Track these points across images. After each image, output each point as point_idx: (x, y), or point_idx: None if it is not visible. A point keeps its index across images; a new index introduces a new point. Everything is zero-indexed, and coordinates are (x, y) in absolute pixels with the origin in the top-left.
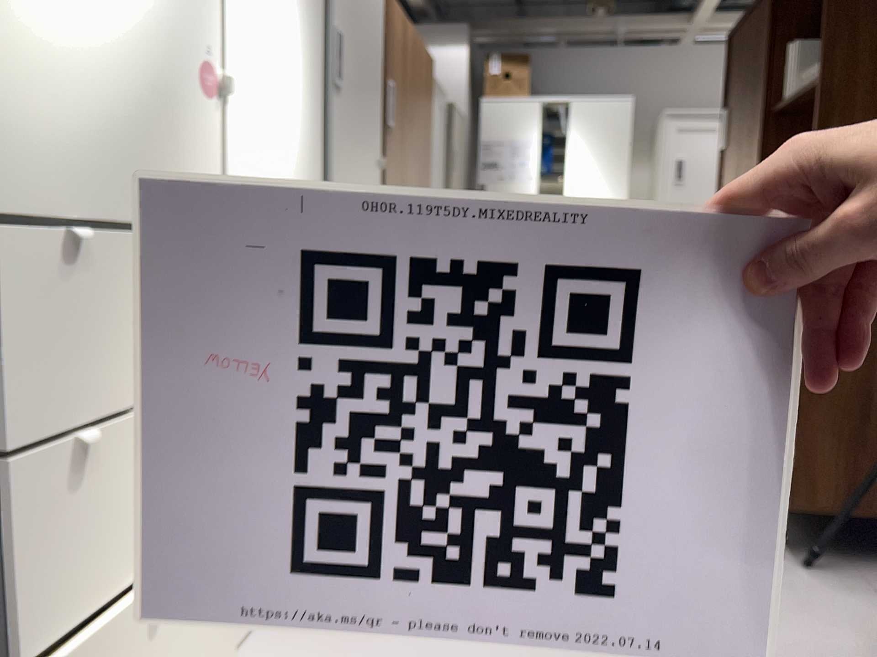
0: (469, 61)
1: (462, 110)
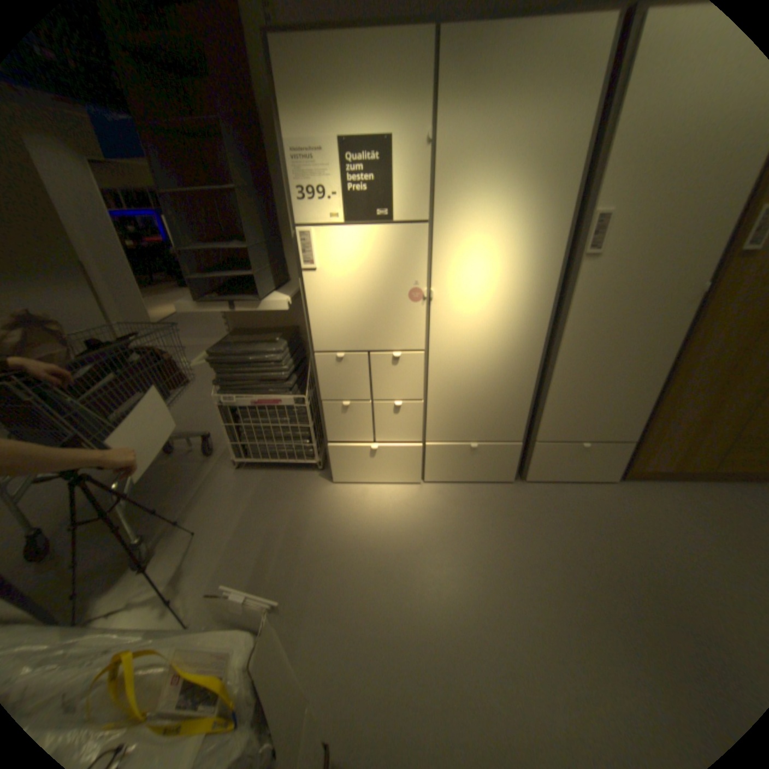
0: None
1: None
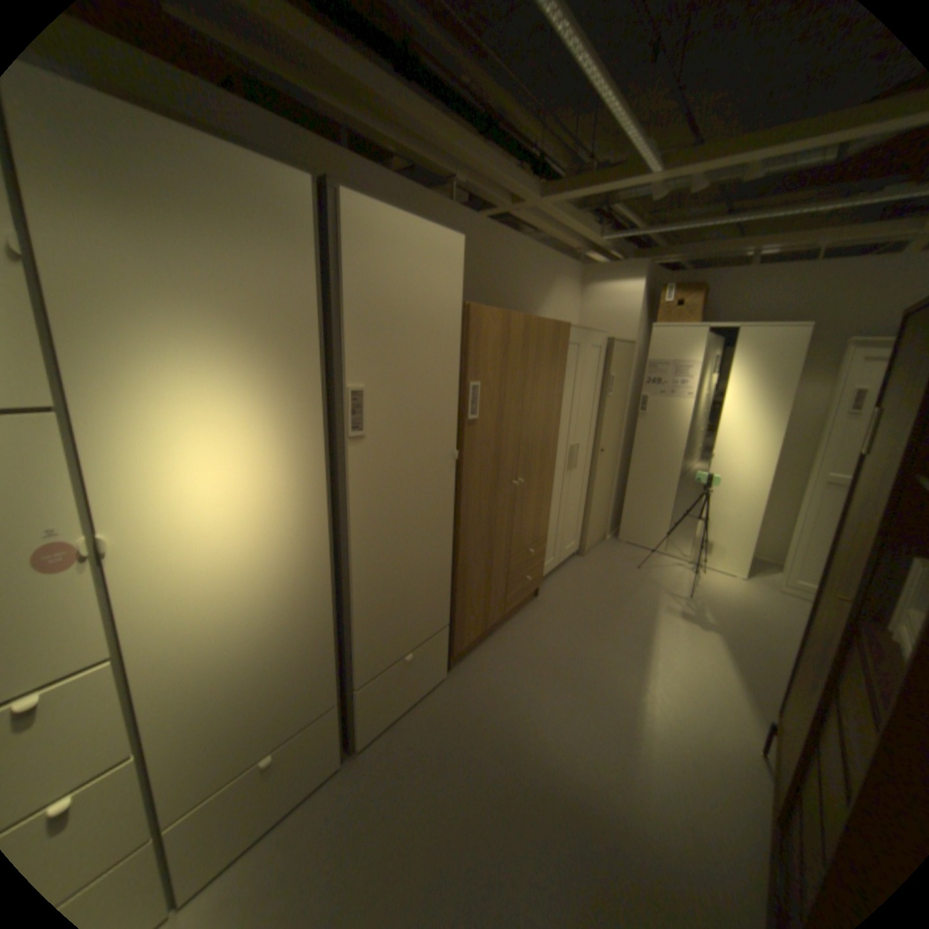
0: (646, 292)
1: (634, 335)
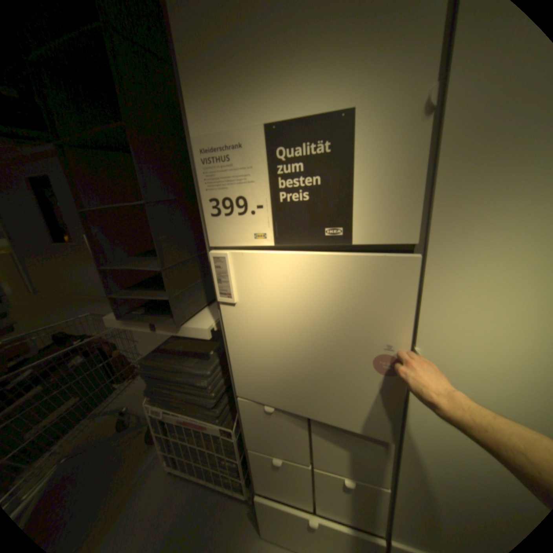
0: None
1: None
